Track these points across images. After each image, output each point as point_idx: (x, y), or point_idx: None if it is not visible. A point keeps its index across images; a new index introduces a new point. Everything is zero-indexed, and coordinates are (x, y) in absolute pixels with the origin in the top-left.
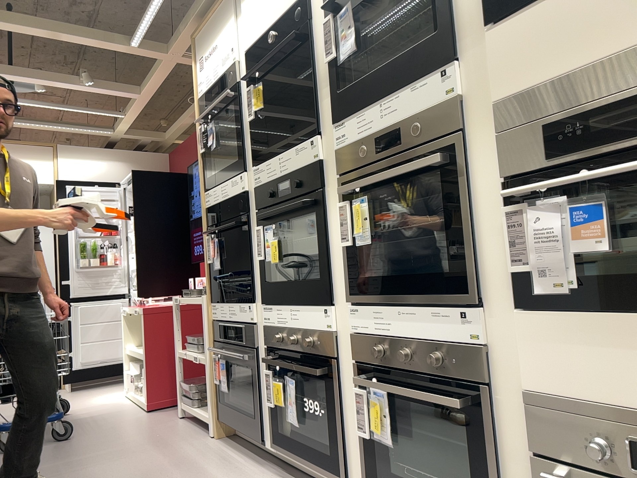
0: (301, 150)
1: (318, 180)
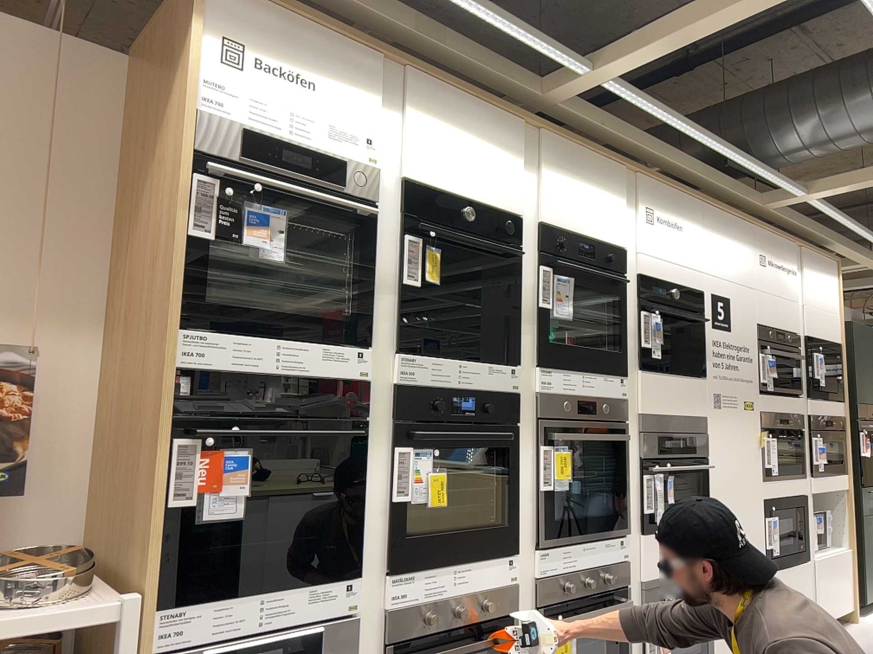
0: (496, 372)
1: (514, 412)
